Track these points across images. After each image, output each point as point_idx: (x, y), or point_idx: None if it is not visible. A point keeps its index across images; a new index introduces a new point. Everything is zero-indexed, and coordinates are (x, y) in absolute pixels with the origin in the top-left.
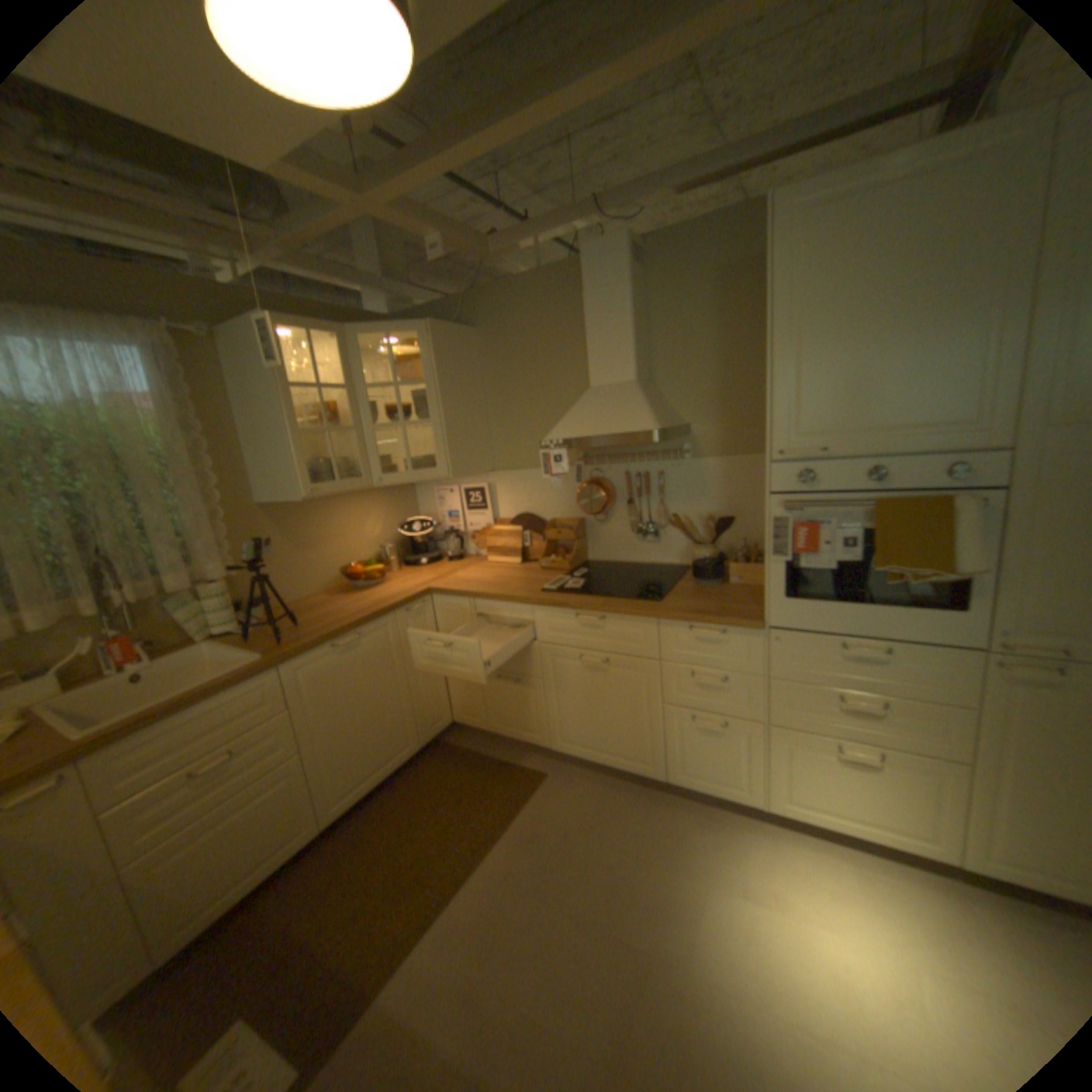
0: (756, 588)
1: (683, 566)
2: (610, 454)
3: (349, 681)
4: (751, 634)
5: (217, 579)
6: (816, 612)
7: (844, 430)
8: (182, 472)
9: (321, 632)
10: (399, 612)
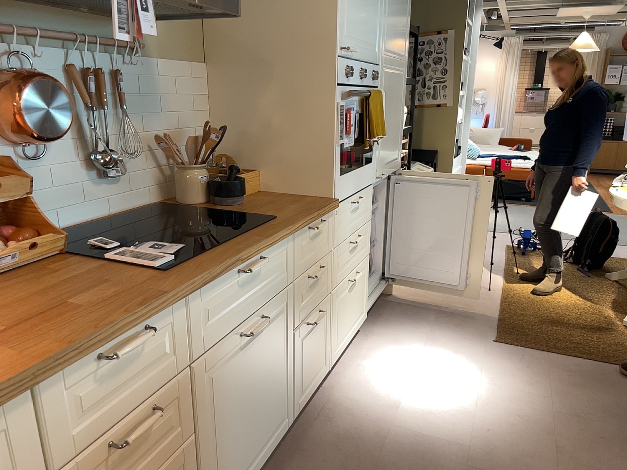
0: (260, 194)
1: (149, 206)
2: (39, 28)
3: None
4: (330, 215)
5: None
6: (348, 181)
7: (356, 40)
8: None
9: None
10: None
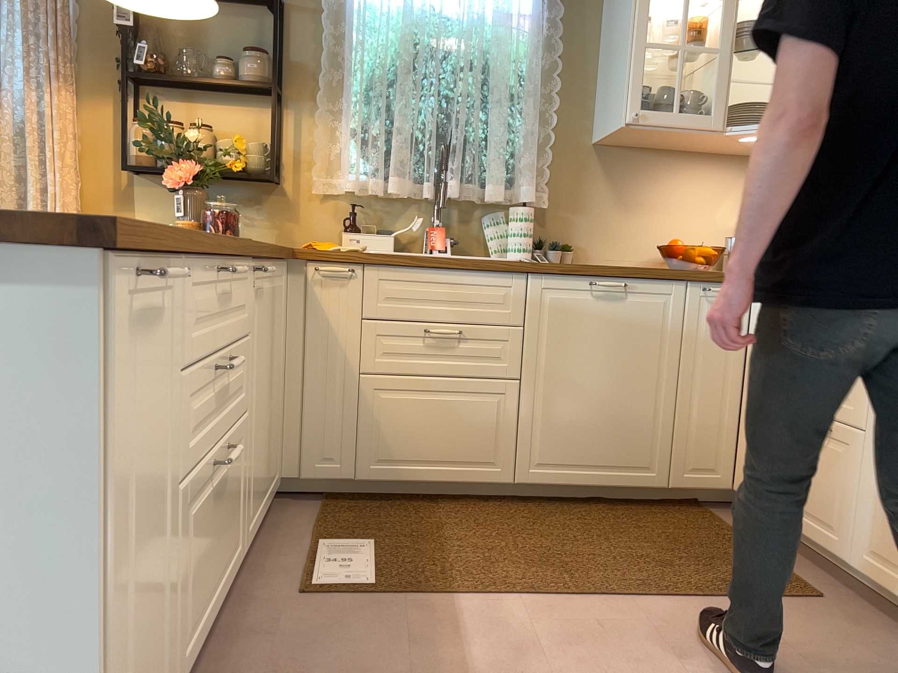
0: None
1: None
2: None
3: (601, 335)
4: None
5: (535, 210)
6: None
7: None
8: (538, 93)
9: (589, 264)
10: (696, 286)
